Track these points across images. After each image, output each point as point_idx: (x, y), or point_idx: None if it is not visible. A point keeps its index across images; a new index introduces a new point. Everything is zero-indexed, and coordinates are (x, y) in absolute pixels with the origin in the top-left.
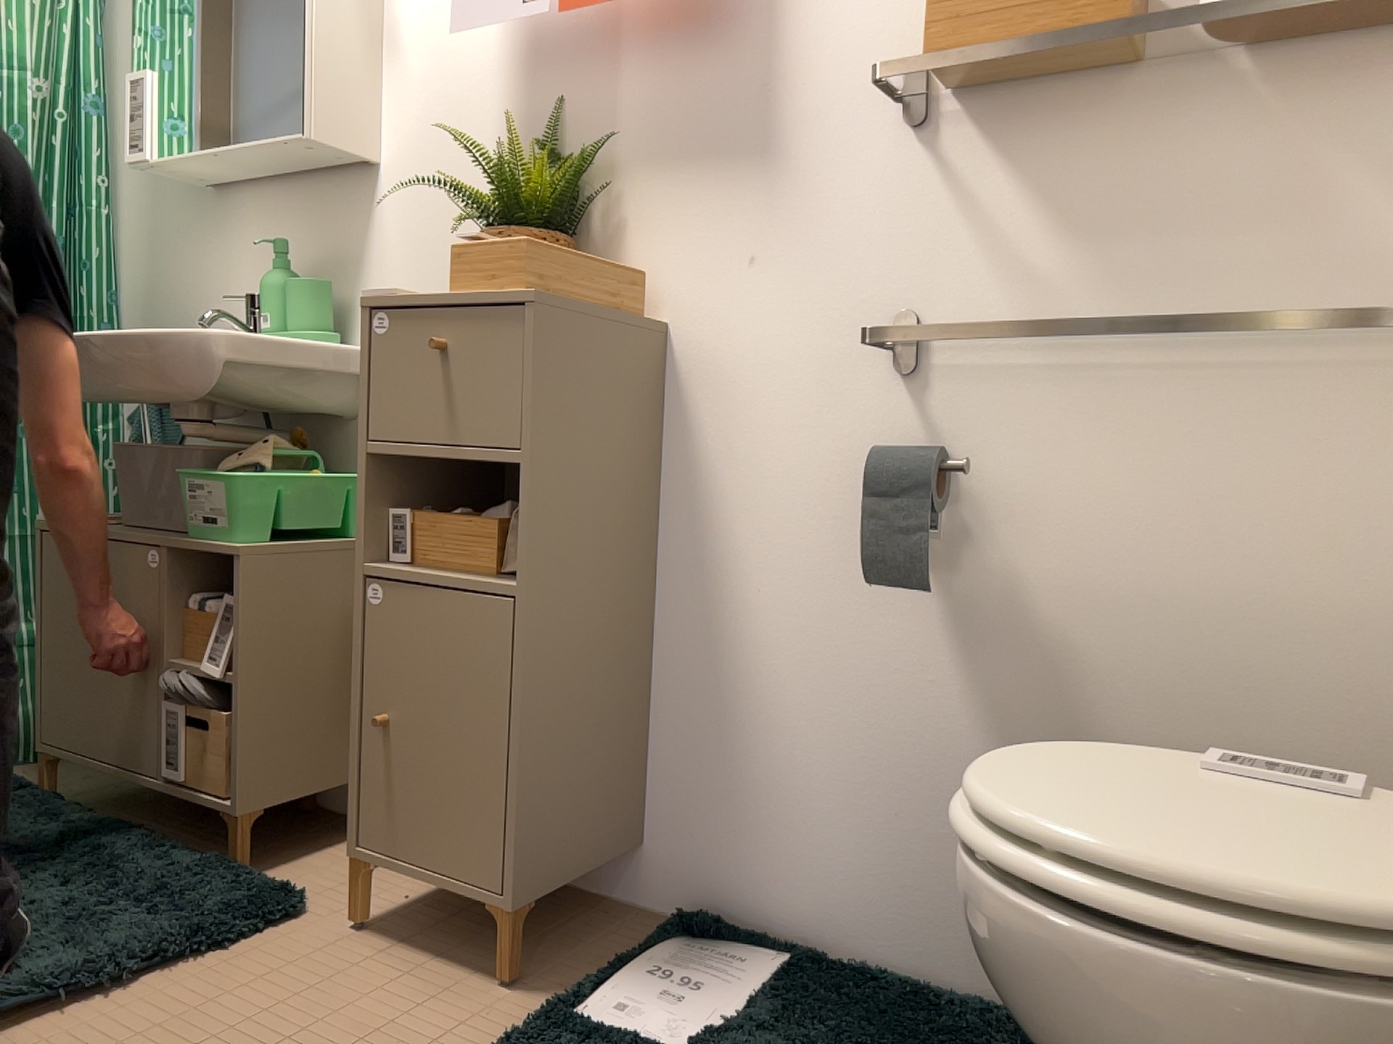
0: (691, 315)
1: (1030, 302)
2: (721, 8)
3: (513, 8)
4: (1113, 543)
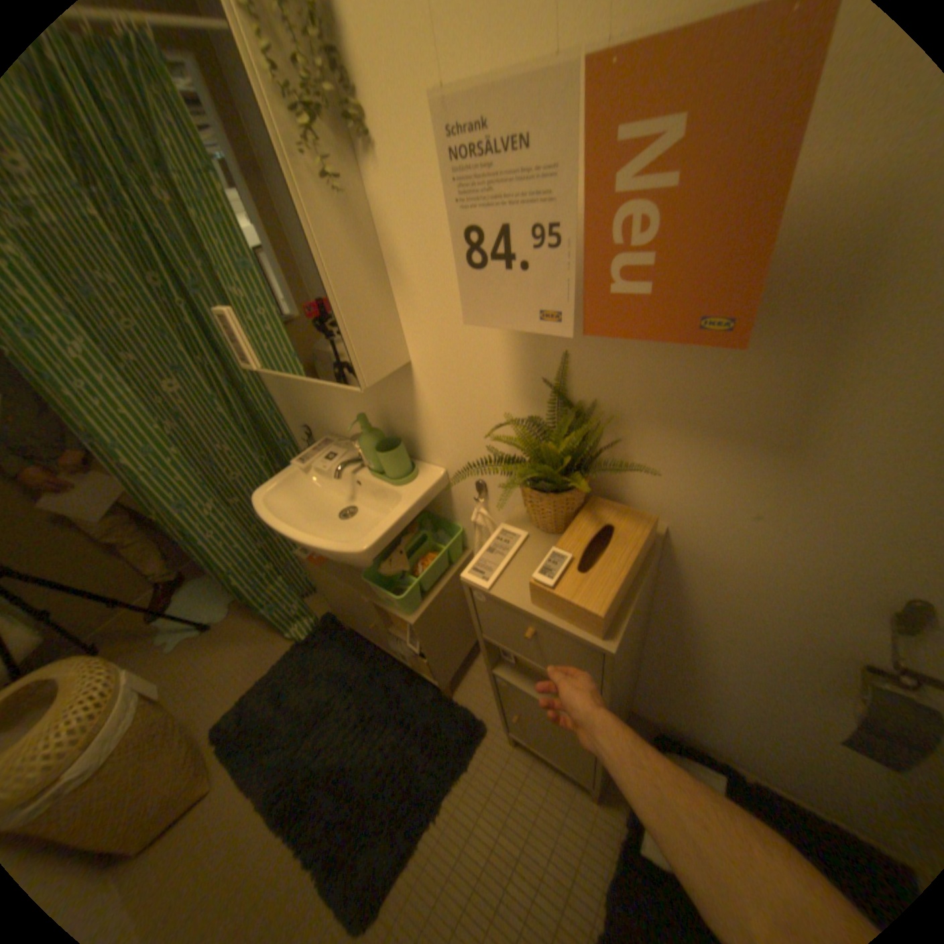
0: (691, 528)
1: None
2: (768, 301)
3: (528, 314)
4: None
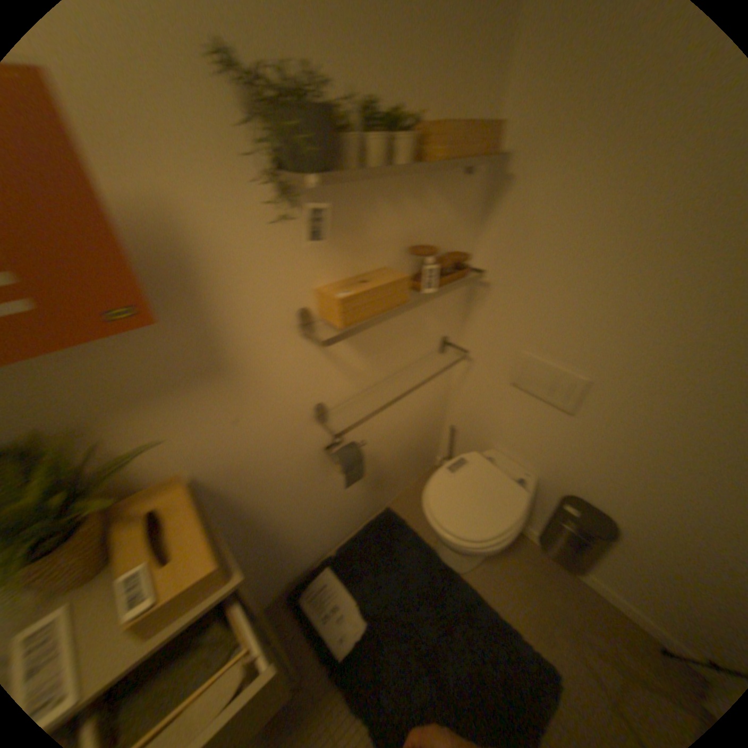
0: (206, 460)
1: (359, 380)
2: (145, 288)
3: None
4: (383, 425)
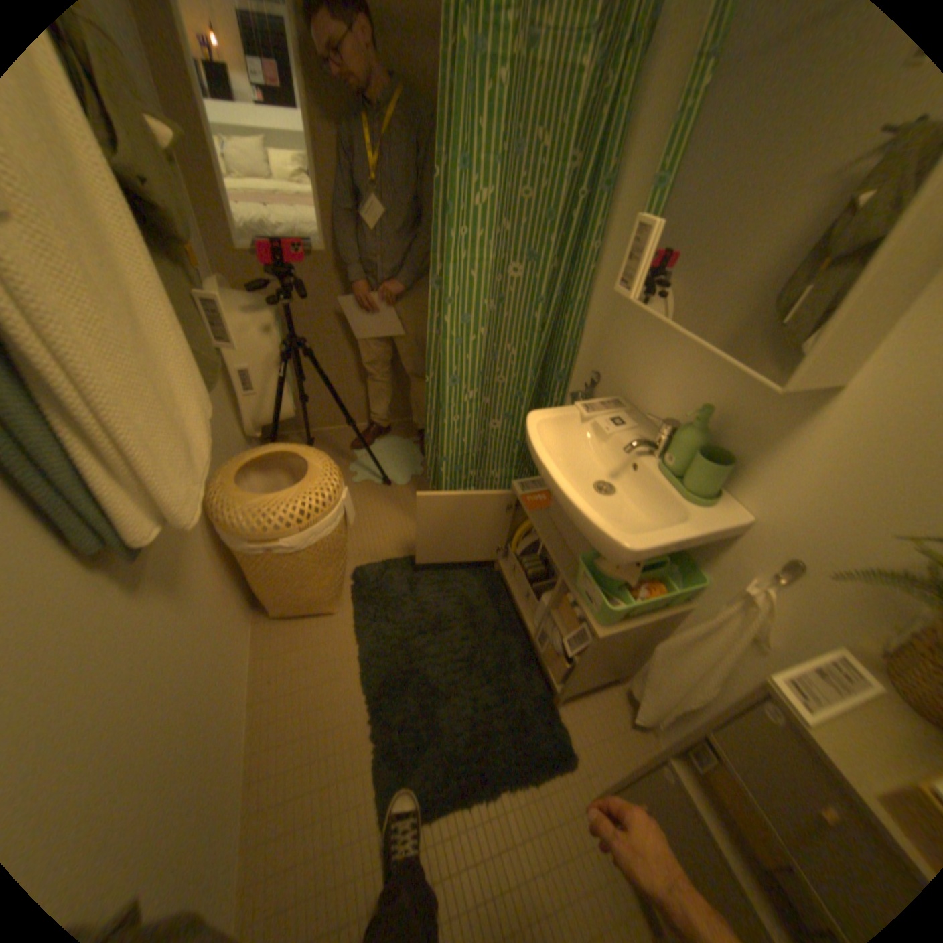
0: None
1: None
2: None
3: None
4: None
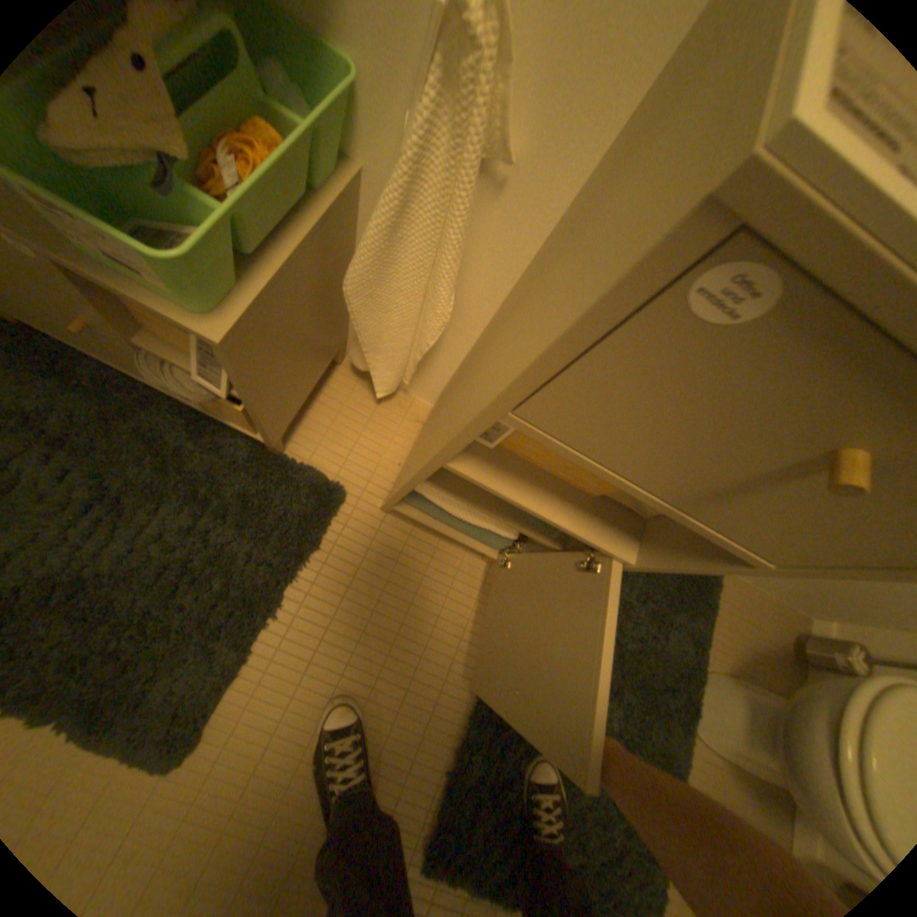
0: None
1: None
2: None
3: None
4: None
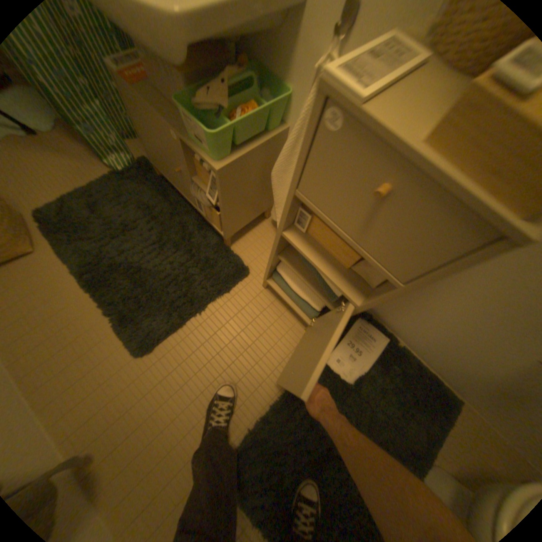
0: None
1: None
2: None
3: None
4: None
